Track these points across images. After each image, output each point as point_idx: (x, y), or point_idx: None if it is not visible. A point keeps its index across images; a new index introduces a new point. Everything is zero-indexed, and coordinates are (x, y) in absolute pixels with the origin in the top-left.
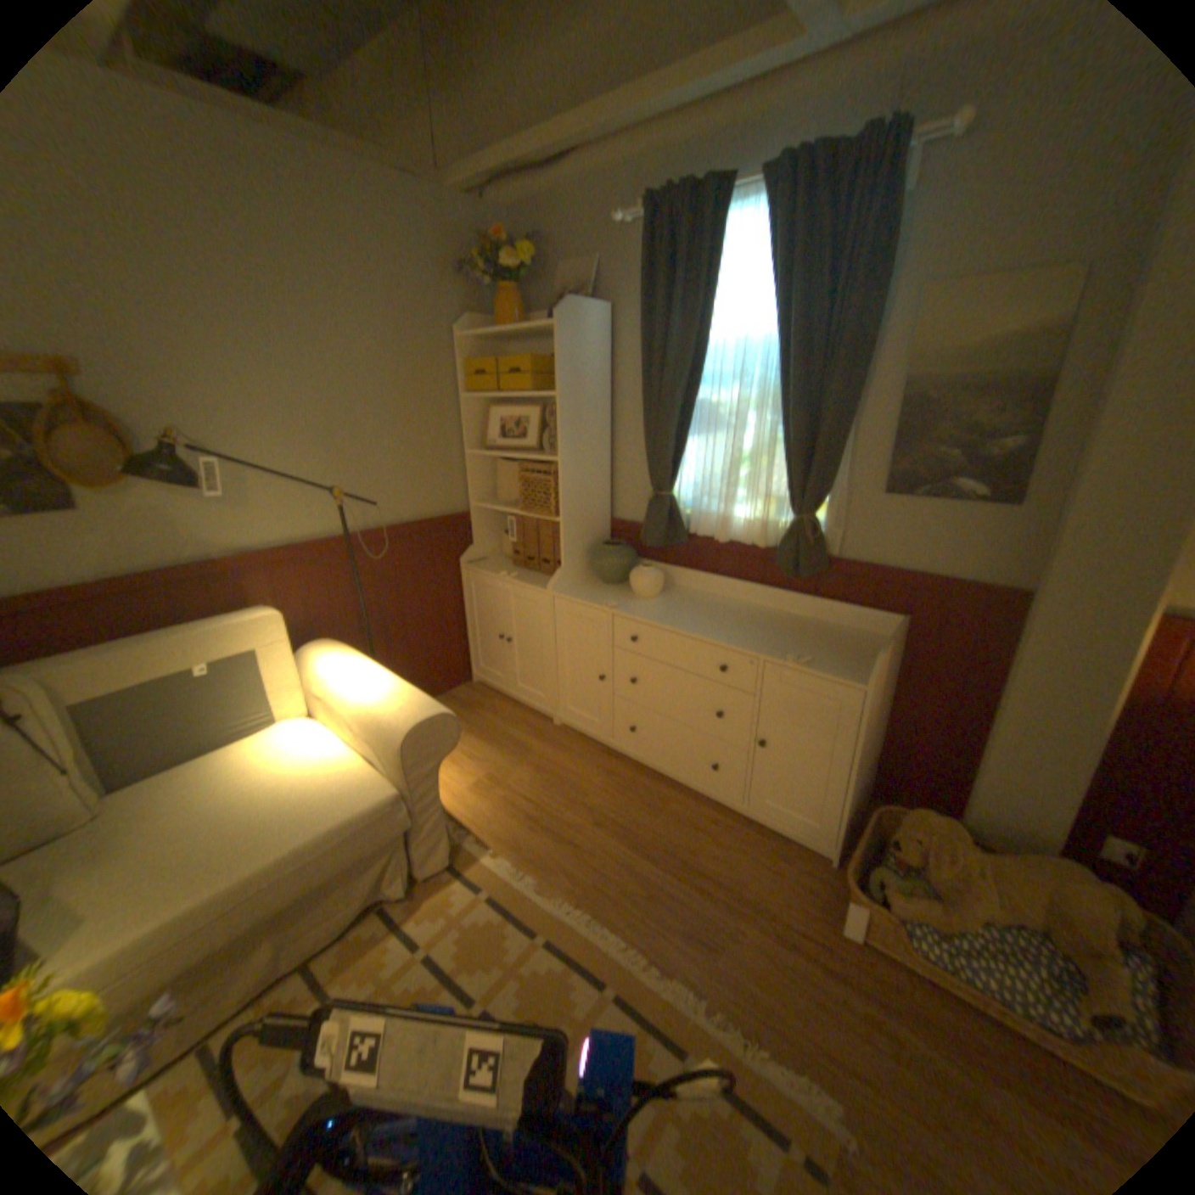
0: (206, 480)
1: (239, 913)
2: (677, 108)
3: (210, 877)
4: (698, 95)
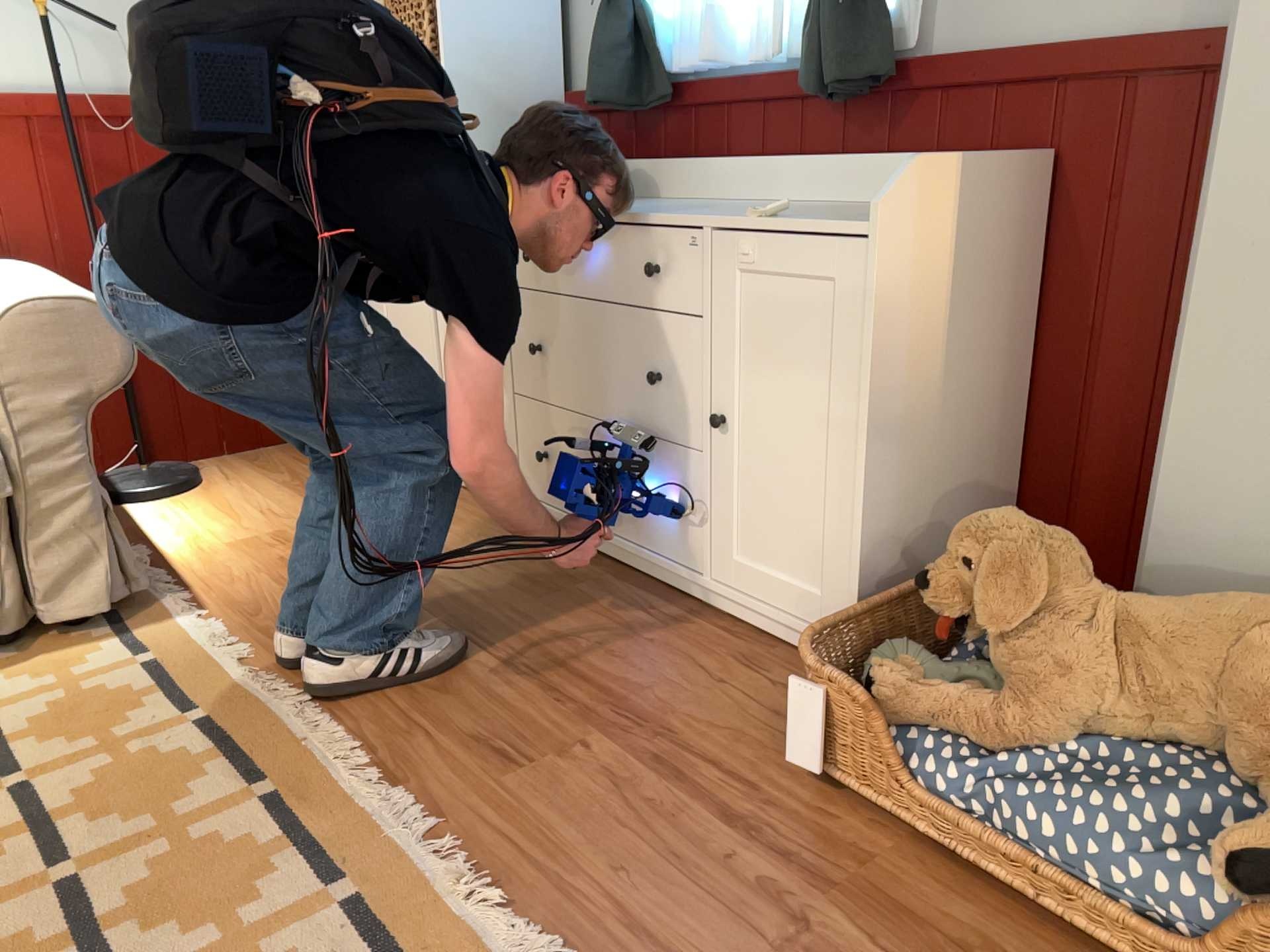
0: None
1: None
2: None
3: None
4: None
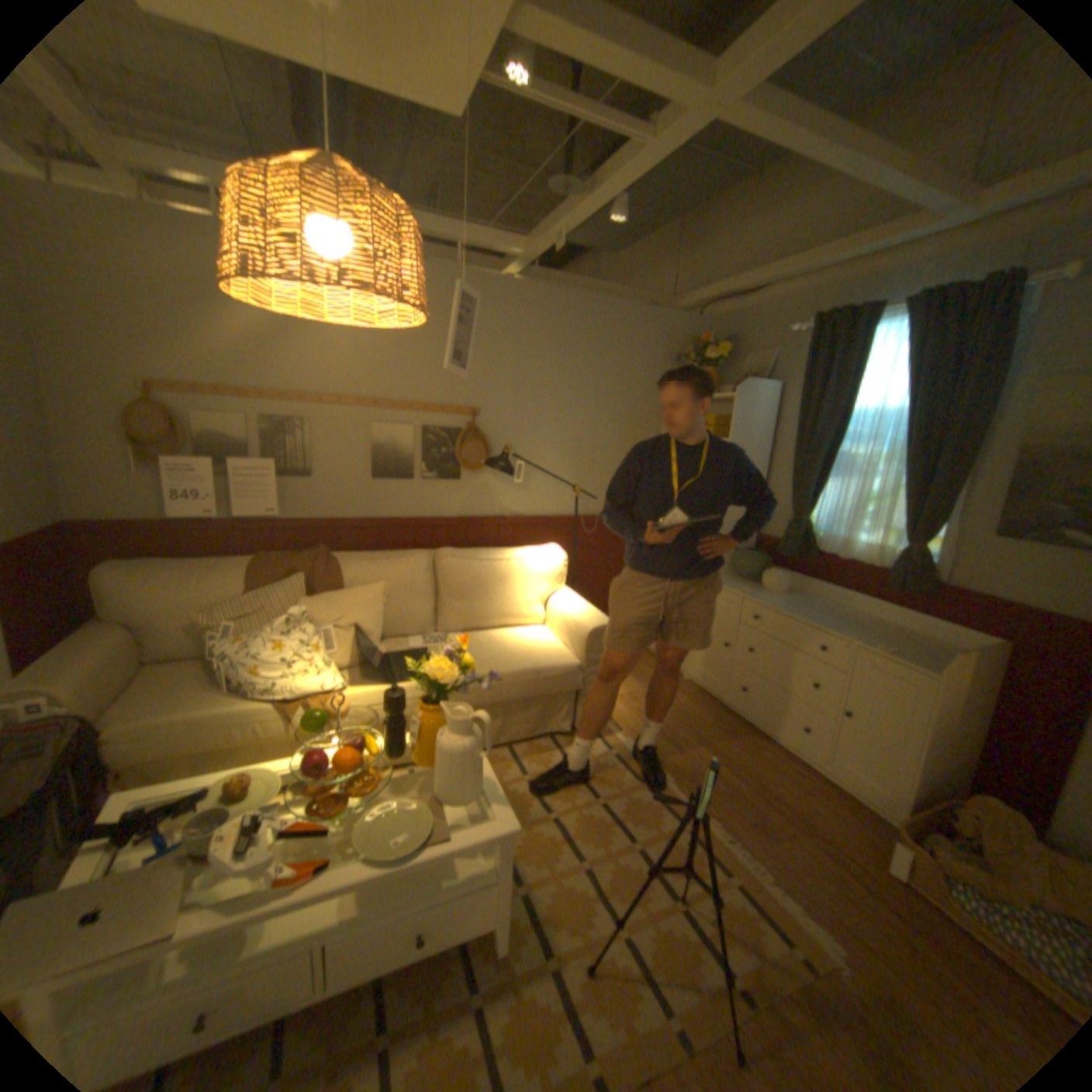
0: (512, 474)
1: (496, 692)
2: (848, 258)
3: (487, 668)
4: (864, 252)
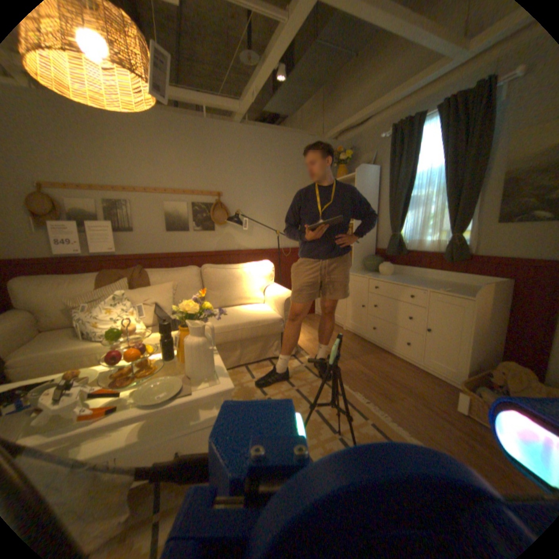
0: (243, 226)
1: (234, 333)
2: (407, 94)
3: (229, 321)
4: (415, 88)
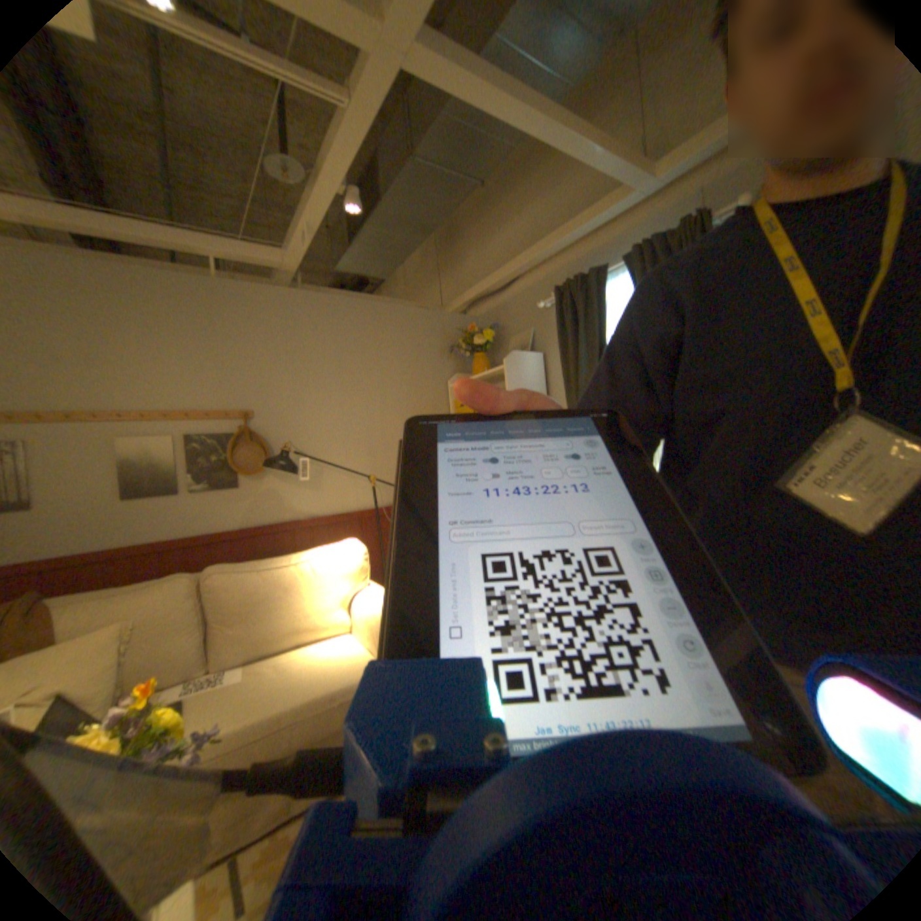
0: (302, 473)
1: (271, 741)
2: (570, 243)
3: (259, 709)
4: (581, 234)
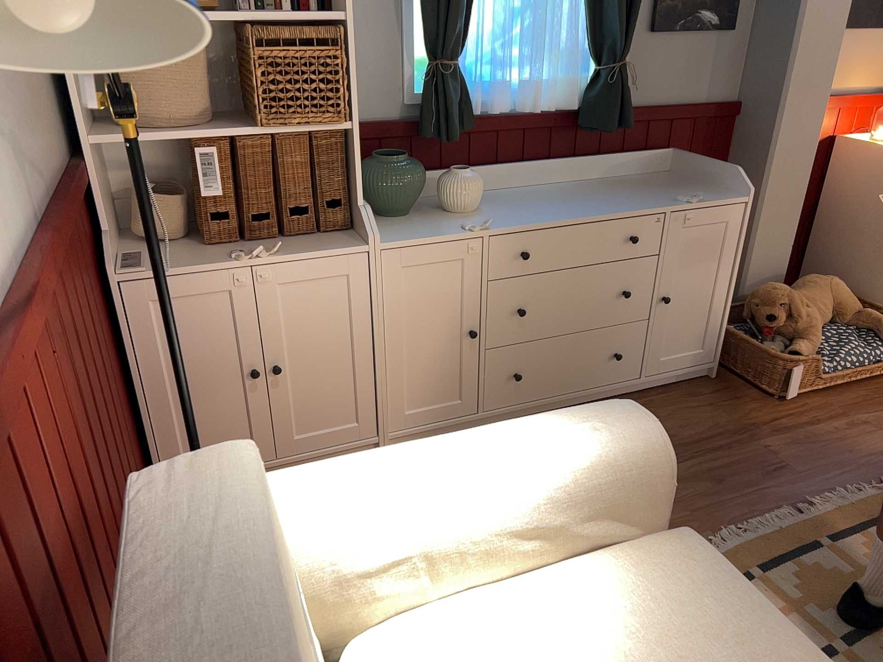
0: None
1: None
2: None
3: None
4: None
